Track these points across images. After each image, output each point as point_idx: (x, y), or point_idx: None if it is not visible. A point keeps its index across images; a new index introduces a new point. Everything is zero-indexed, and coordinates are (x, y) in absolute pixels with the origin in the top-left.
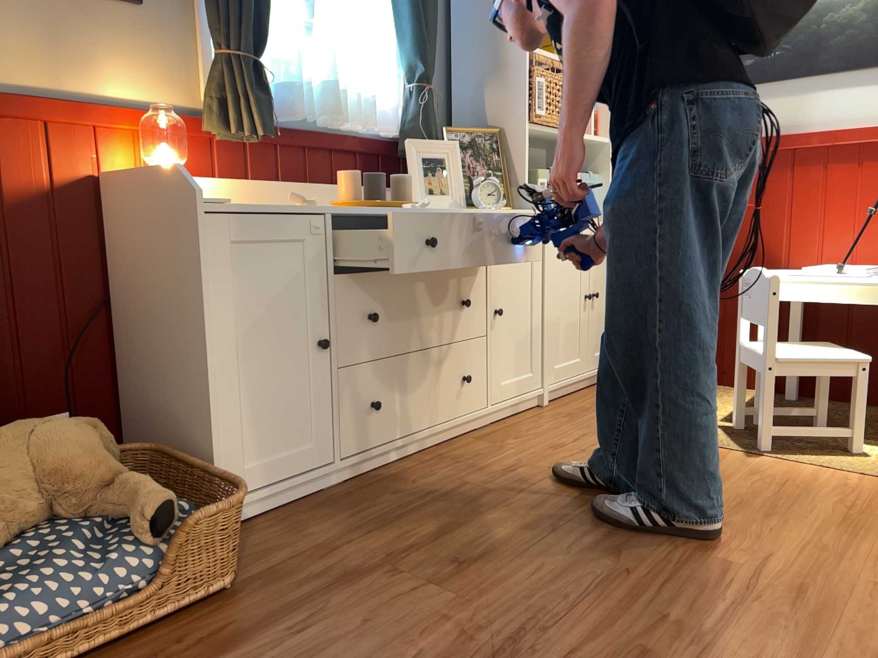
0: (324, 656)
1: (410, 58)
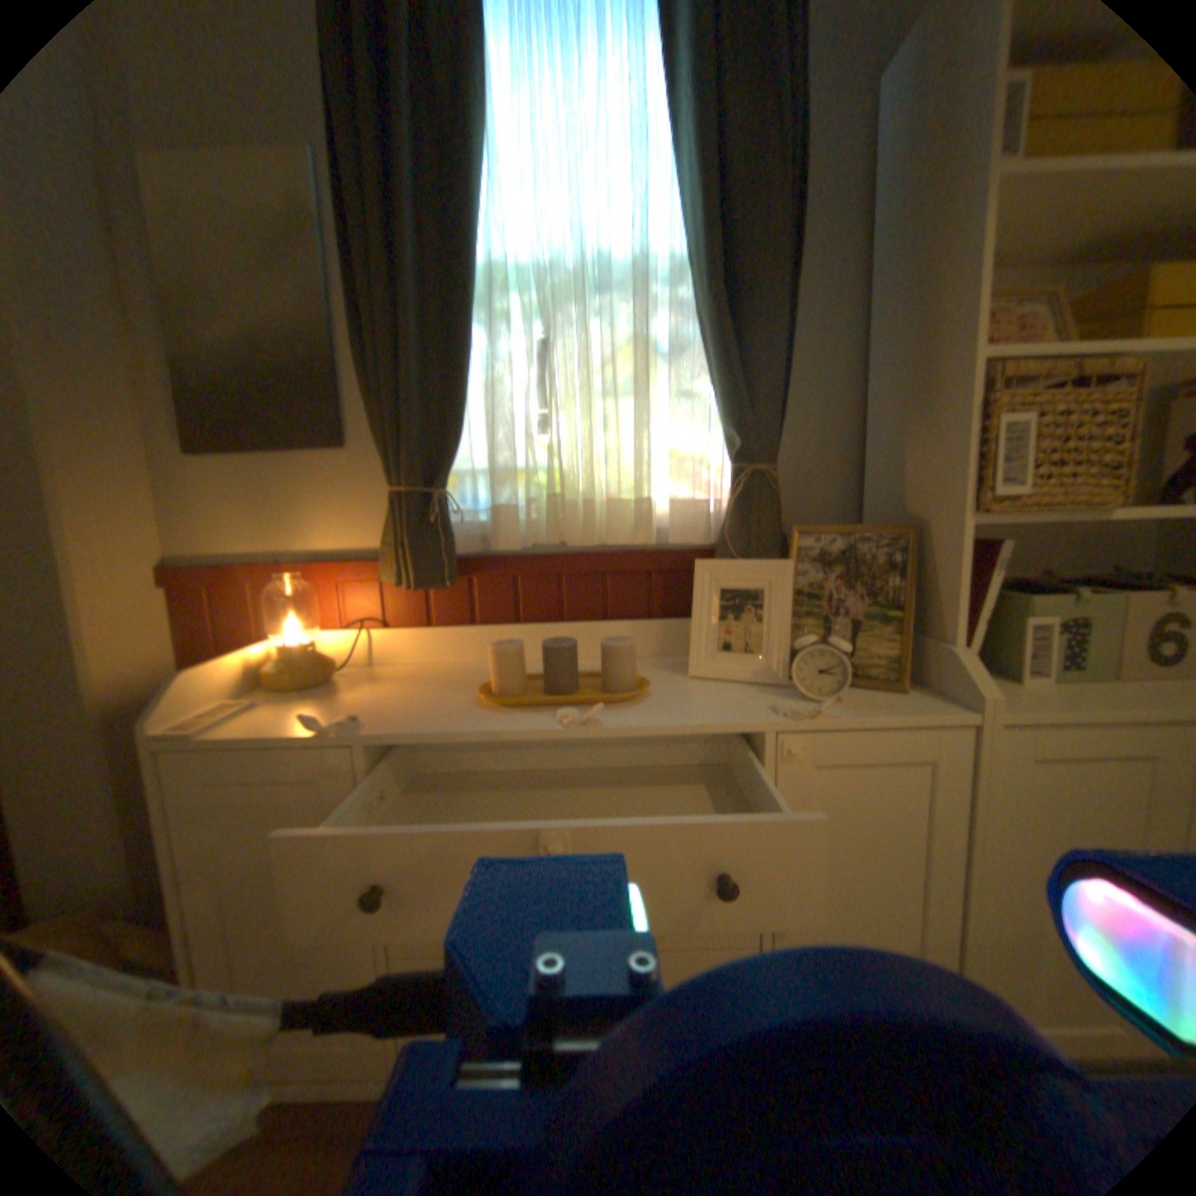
0: None
1: (726, 425)
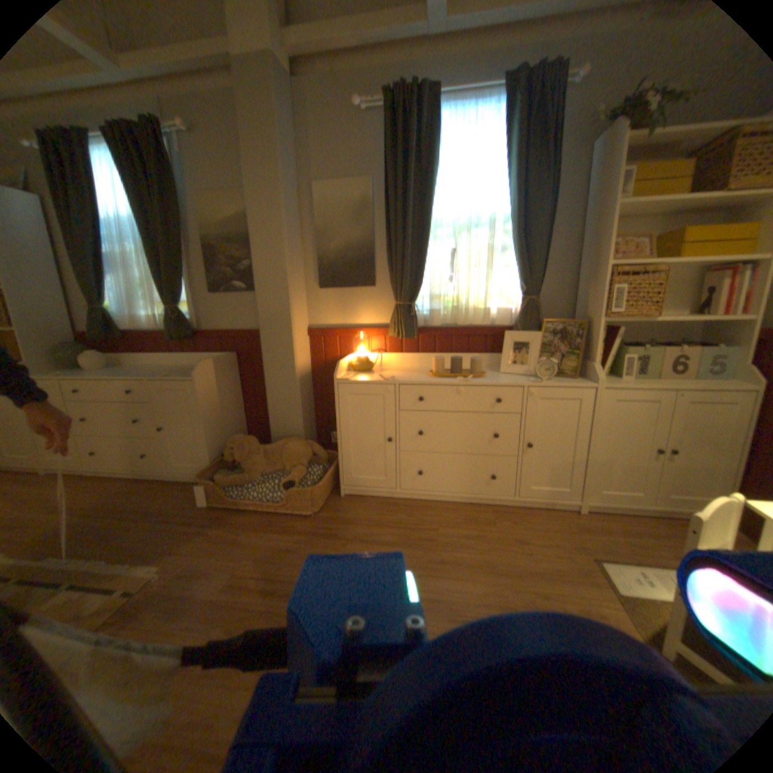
0: (287, 554)
1: (520, 281)
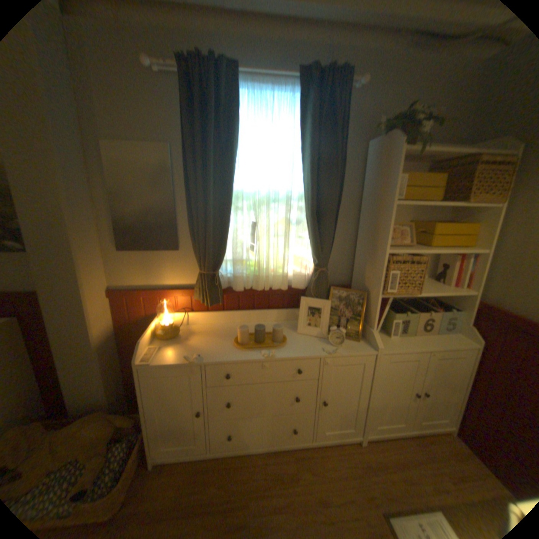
0: None
1: (312, 253)
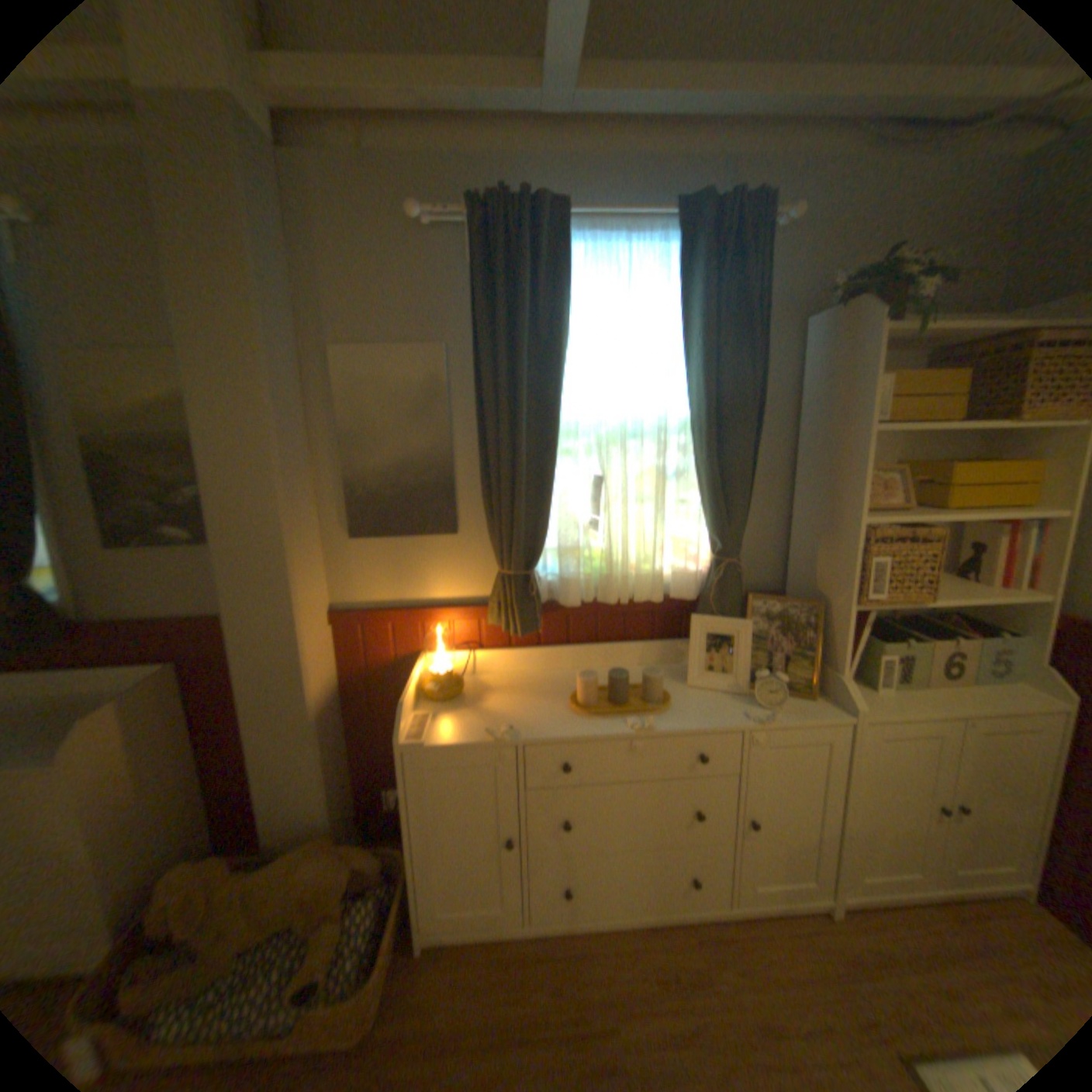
0: None
1: (710, 531)
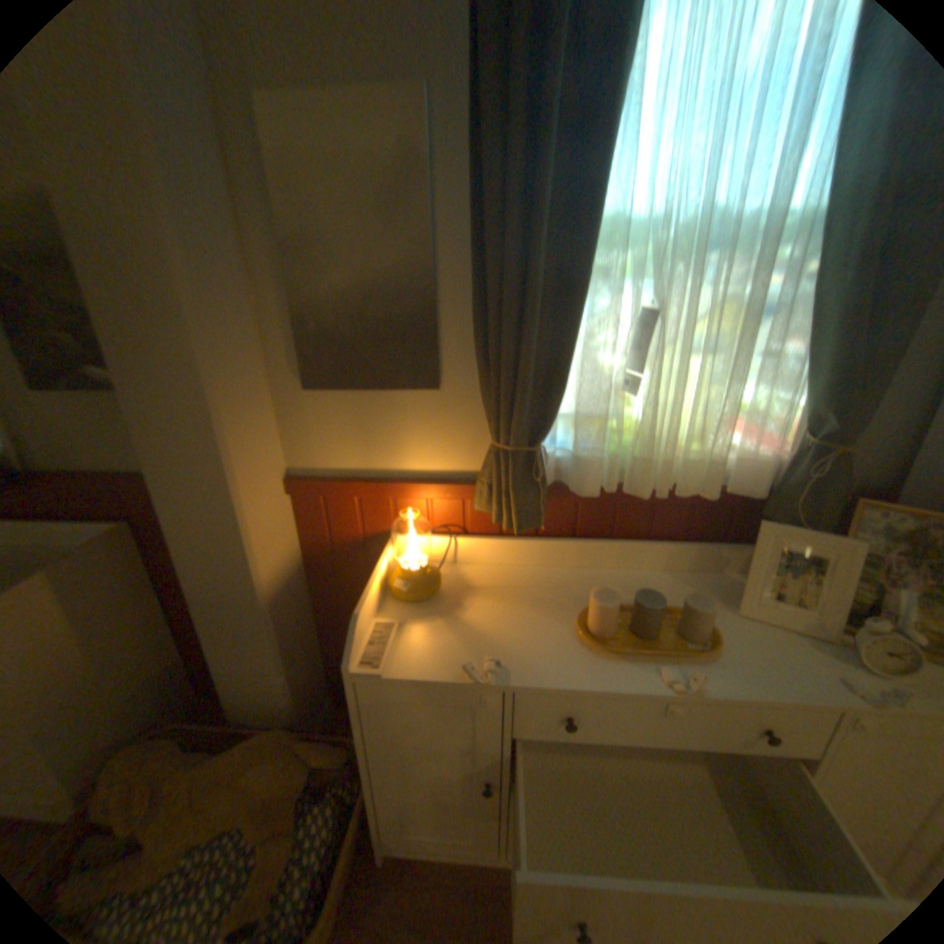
0: None
1: (821, 401)
